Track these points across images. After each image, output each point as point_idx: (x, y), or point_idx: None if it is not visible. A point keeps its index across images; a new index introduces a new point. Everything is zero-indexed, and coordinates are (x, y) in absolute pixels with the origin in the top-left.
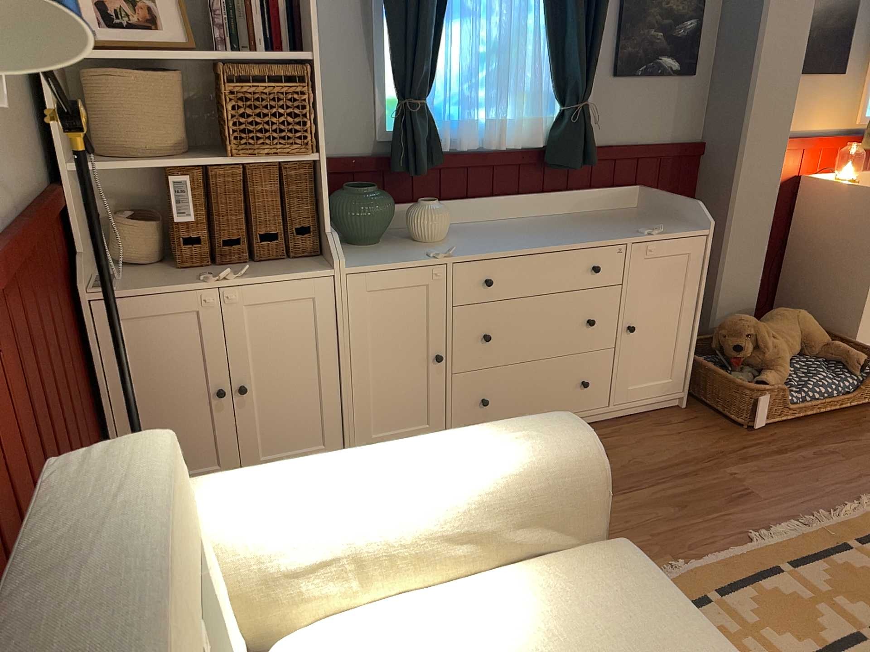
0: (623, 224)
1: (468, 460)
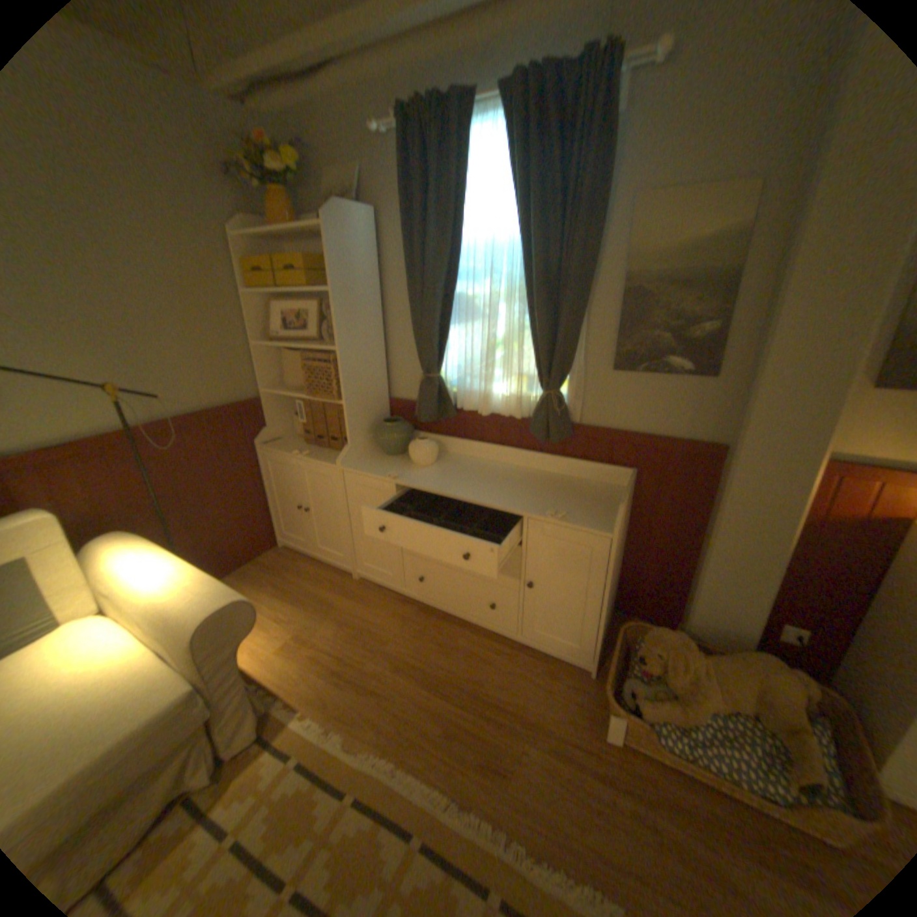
0: (563, 499)
1: (161, 592)
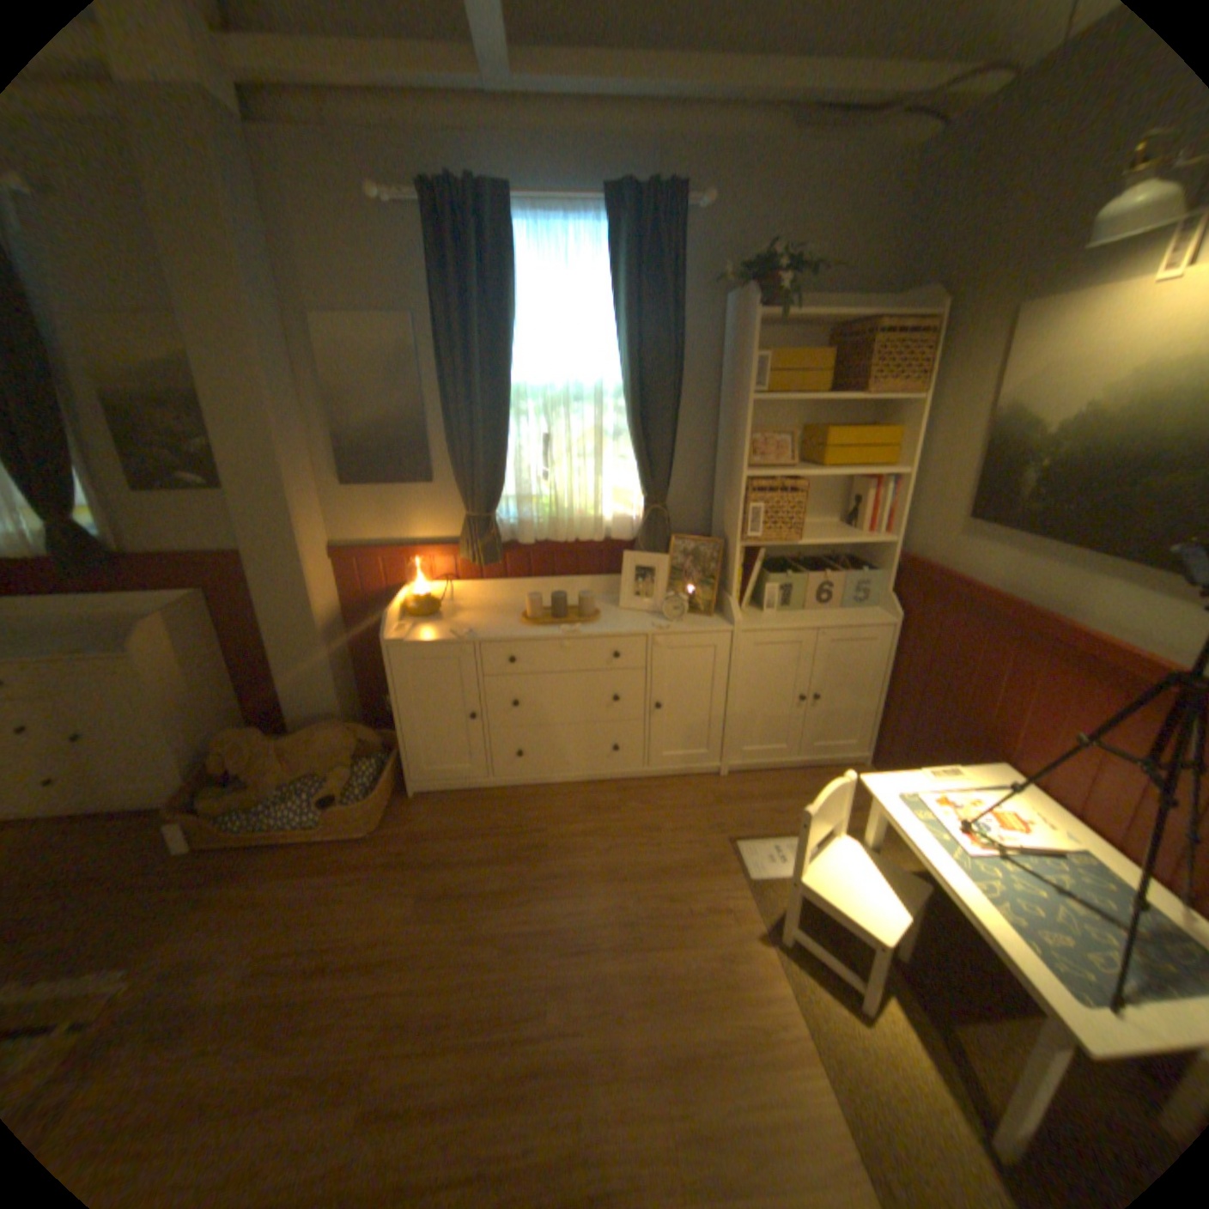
0: (99, 637)
1: None
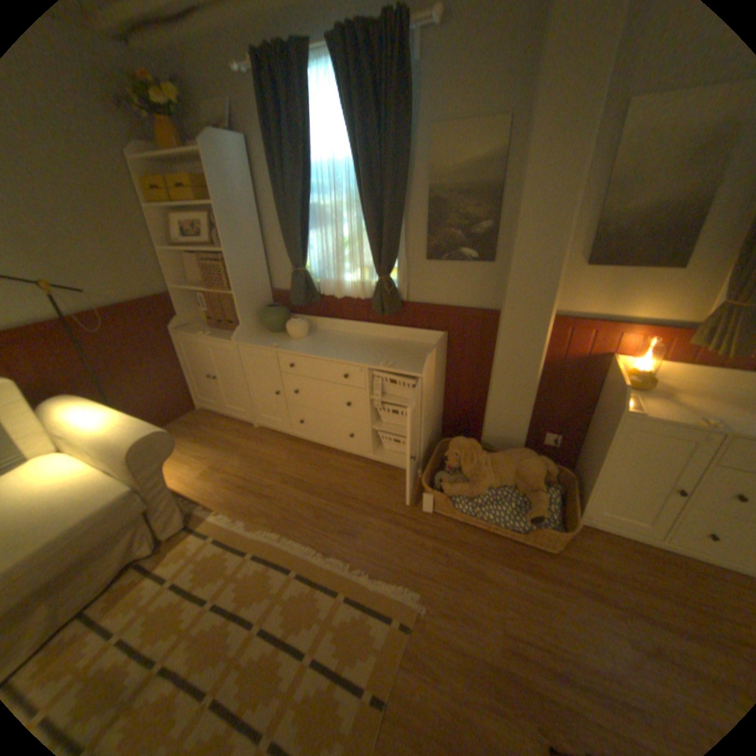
0: (394, 355)
1: (103, 429)
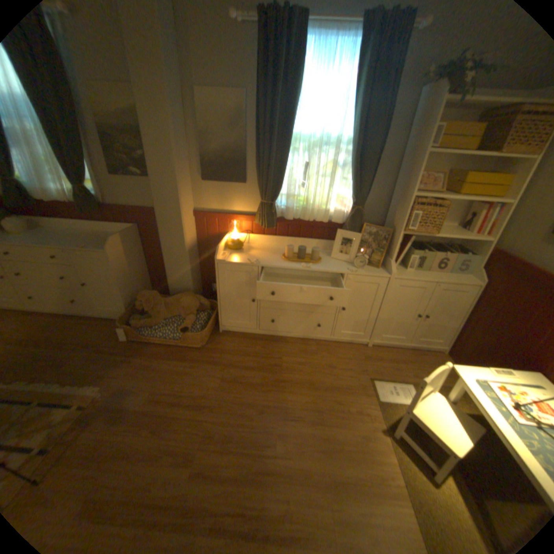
0: (93, 241)
1: None
